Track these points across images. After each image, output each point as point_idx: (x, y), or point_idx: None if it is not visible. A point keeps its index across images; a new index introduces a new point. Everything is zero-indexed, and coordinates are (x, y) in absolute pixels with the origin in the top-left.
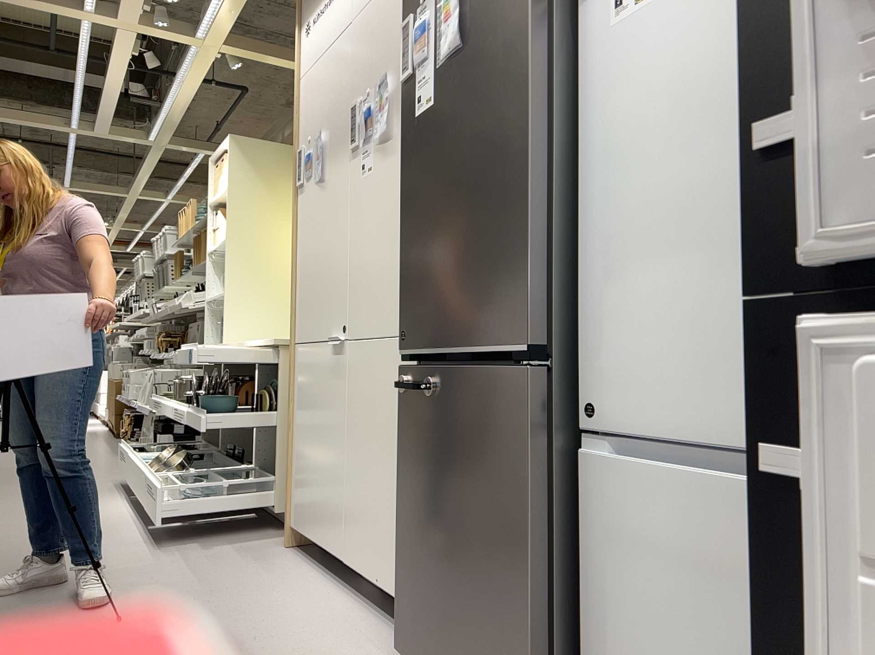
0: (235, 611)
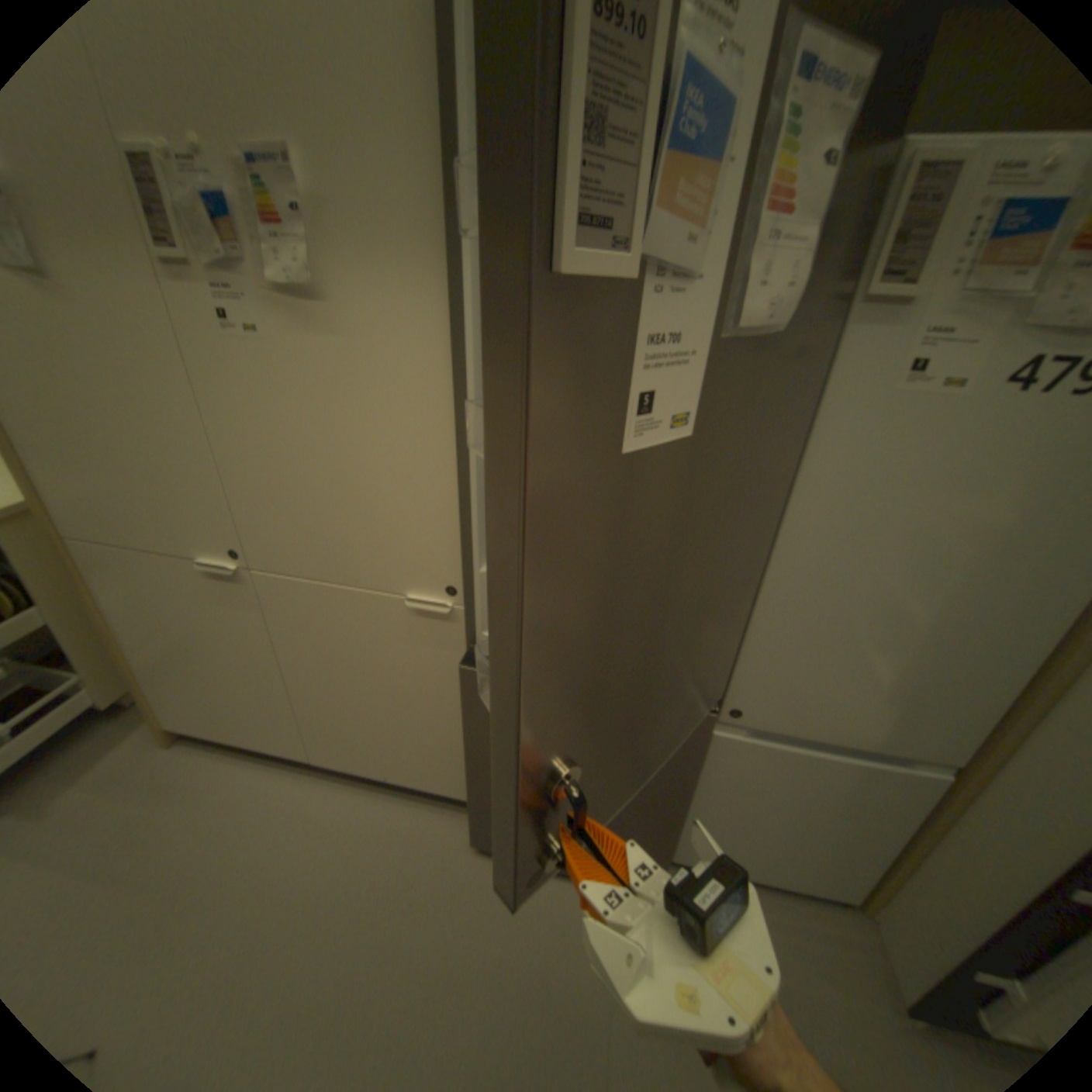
0: (235, 899)
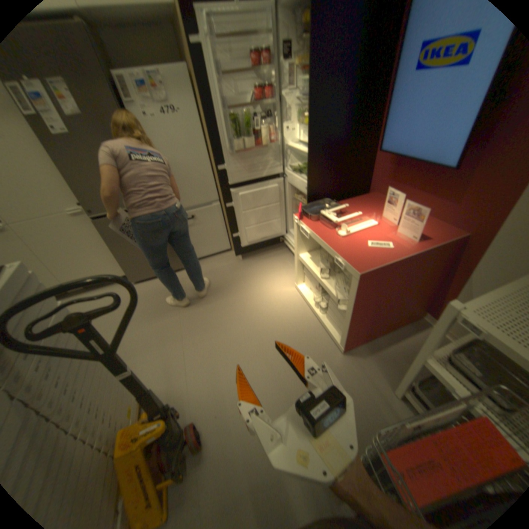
0: None
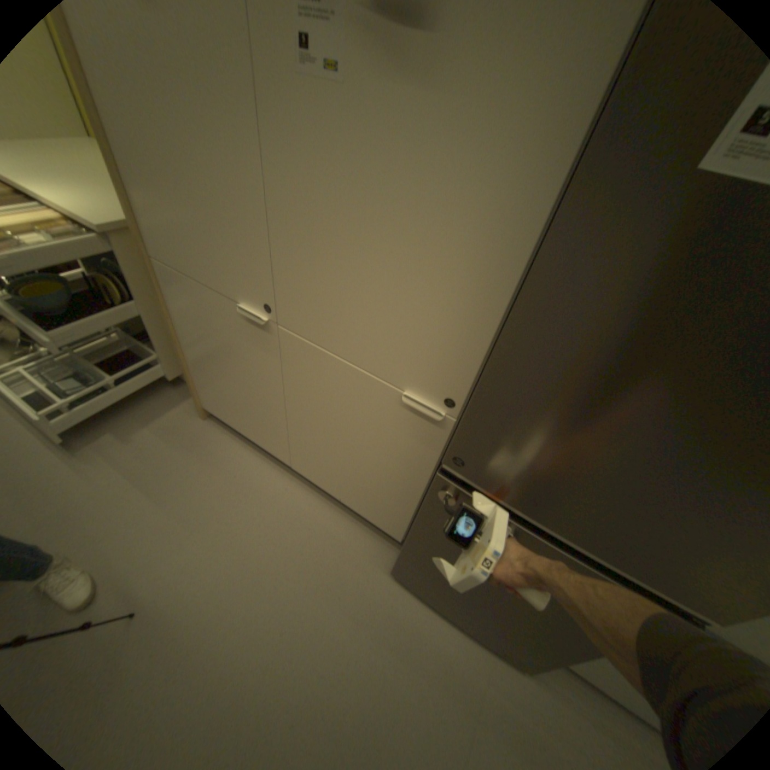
0: (228, 545)
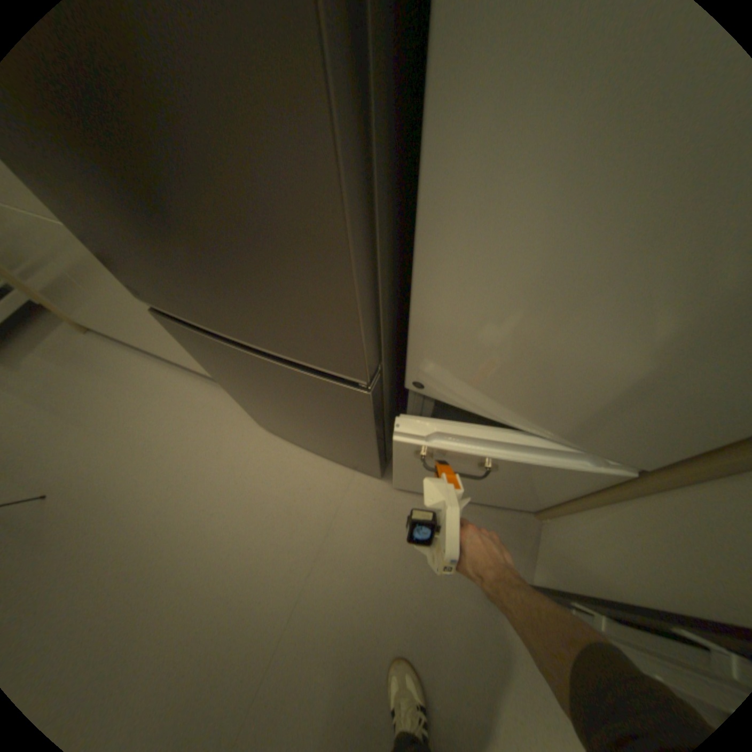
0: (117, 432)
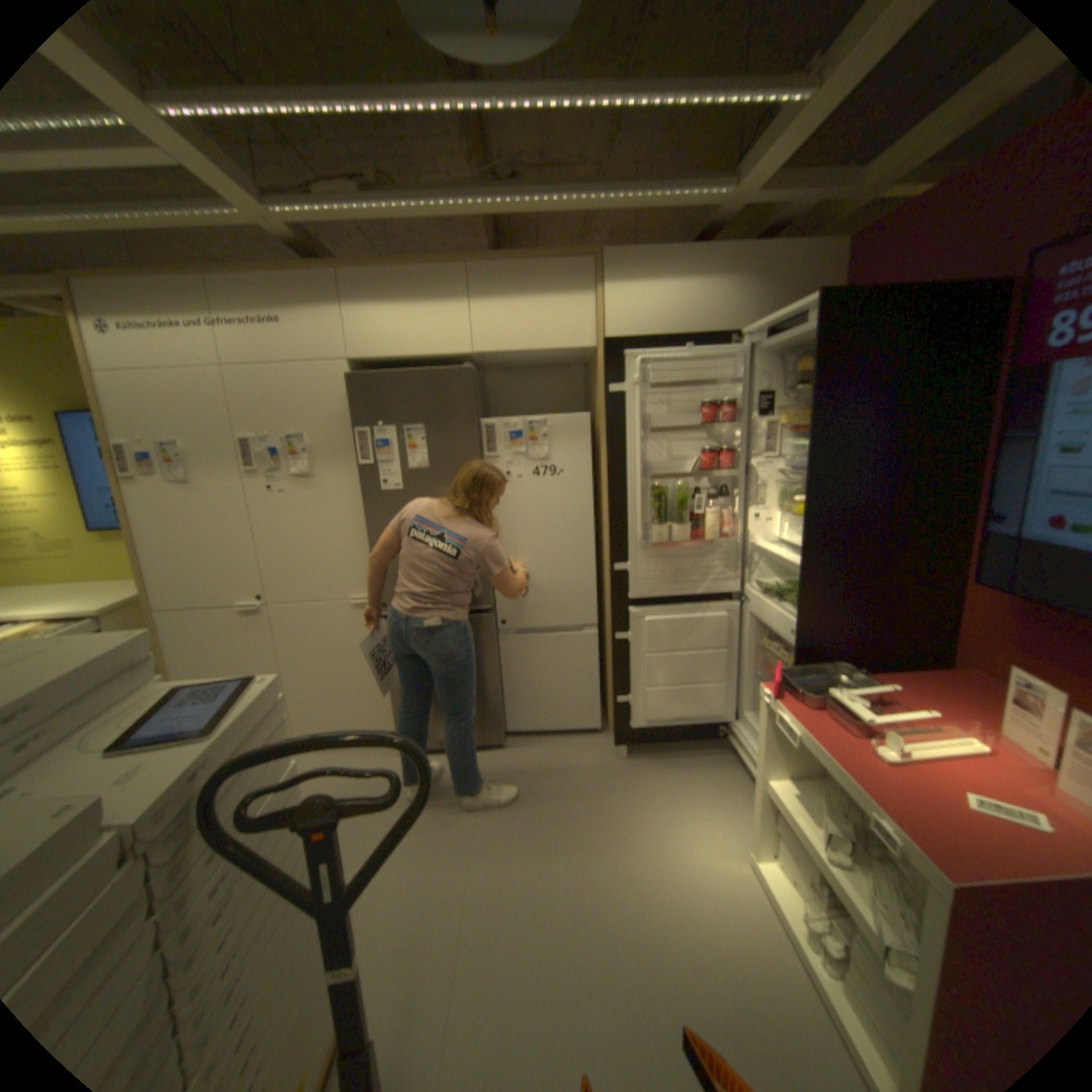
0: None
